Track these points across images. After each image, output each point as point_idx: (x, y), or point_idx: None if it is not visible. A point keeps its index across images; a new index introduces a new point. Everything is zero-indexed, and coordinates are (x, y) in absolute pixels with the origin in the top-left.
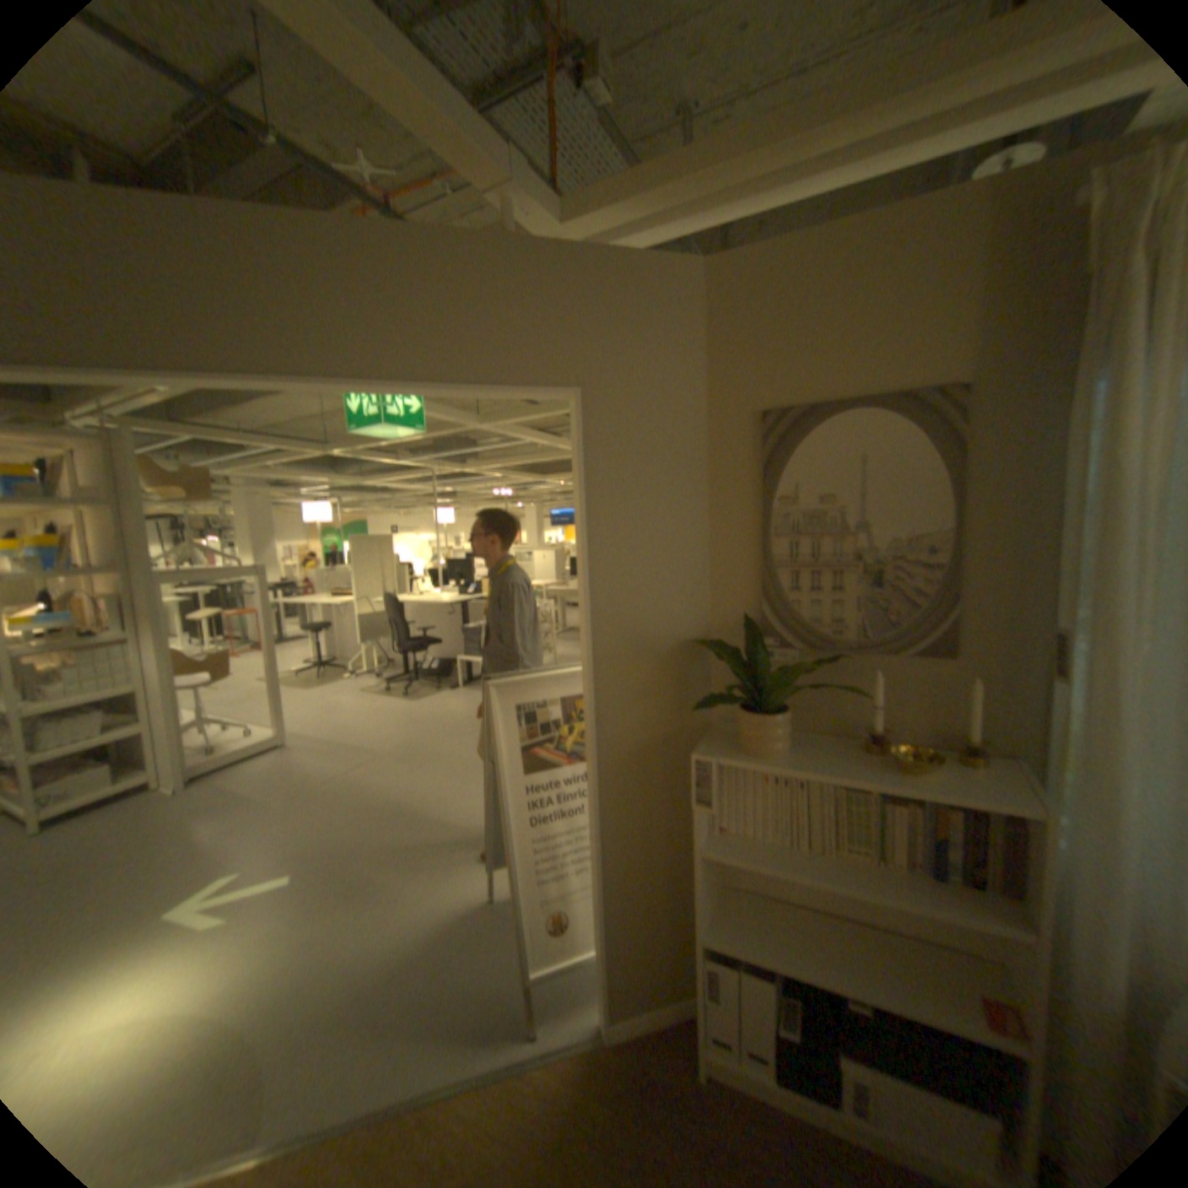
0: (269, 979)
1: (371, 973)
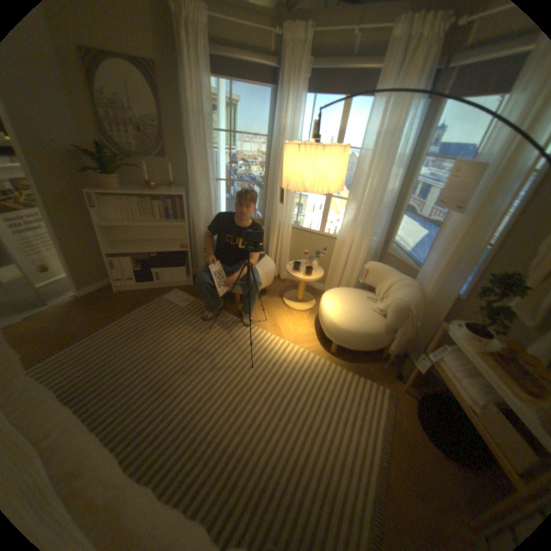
0: None
1: None
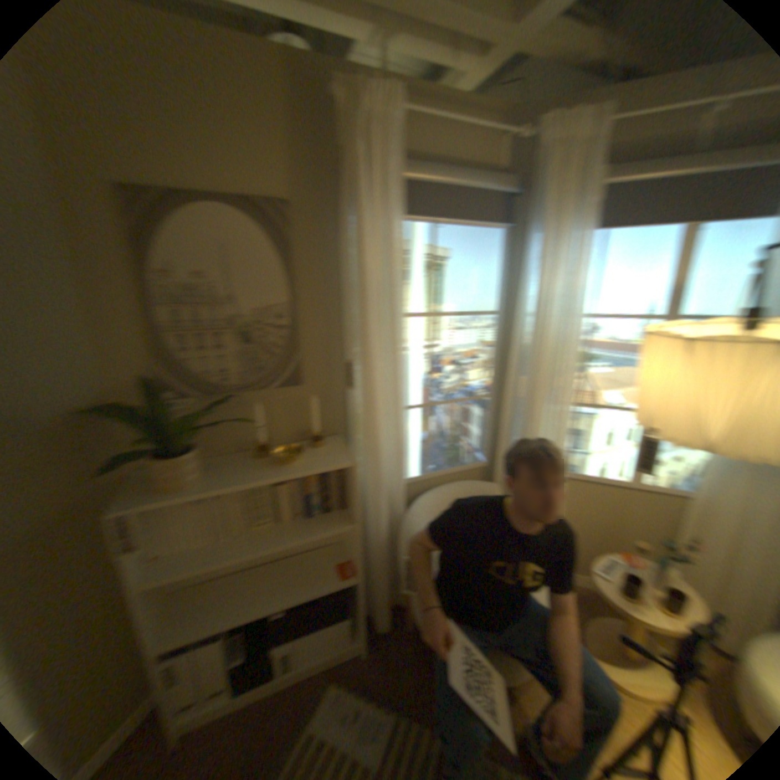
0: None
1: None
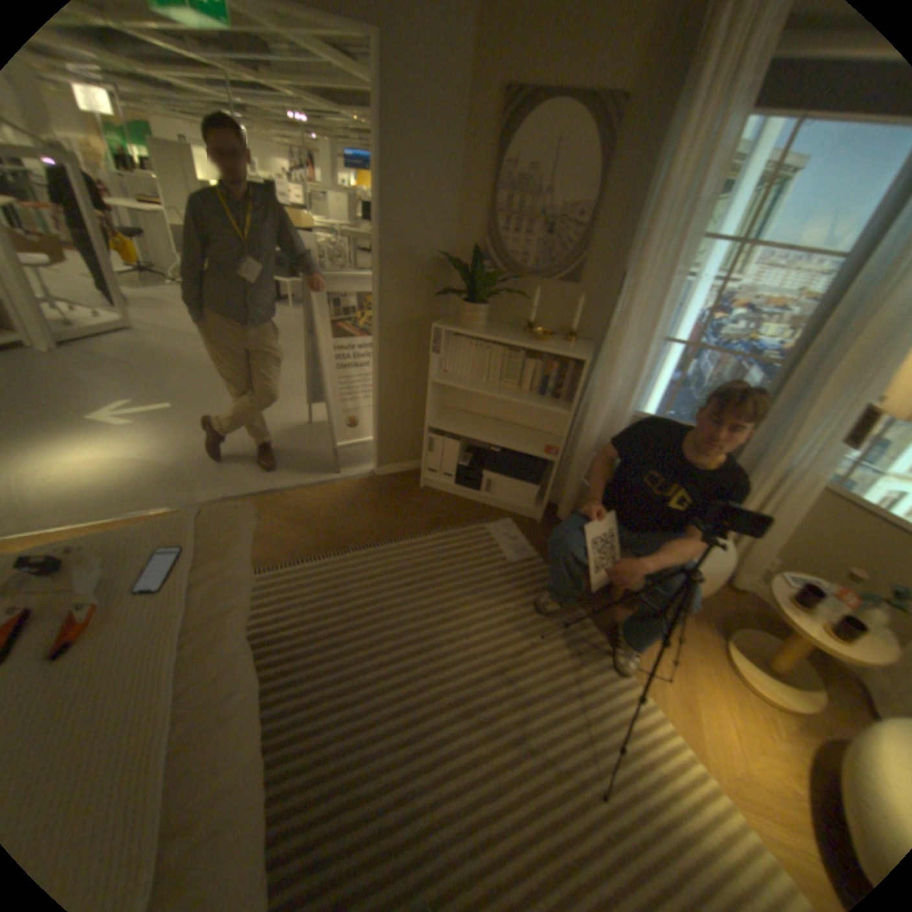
0: (175, 448)
1: (240, 448)
